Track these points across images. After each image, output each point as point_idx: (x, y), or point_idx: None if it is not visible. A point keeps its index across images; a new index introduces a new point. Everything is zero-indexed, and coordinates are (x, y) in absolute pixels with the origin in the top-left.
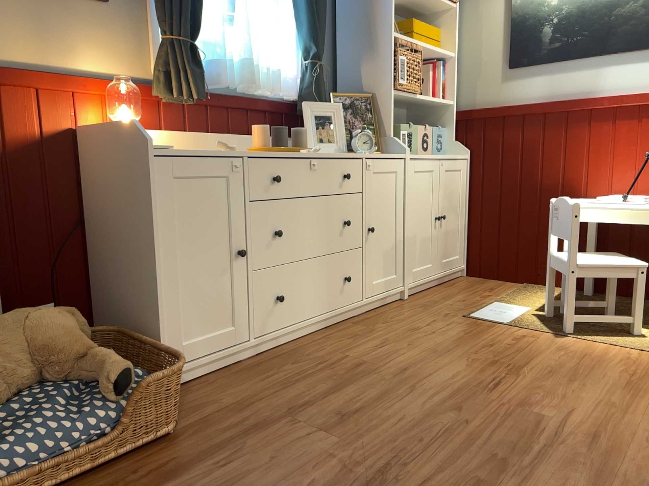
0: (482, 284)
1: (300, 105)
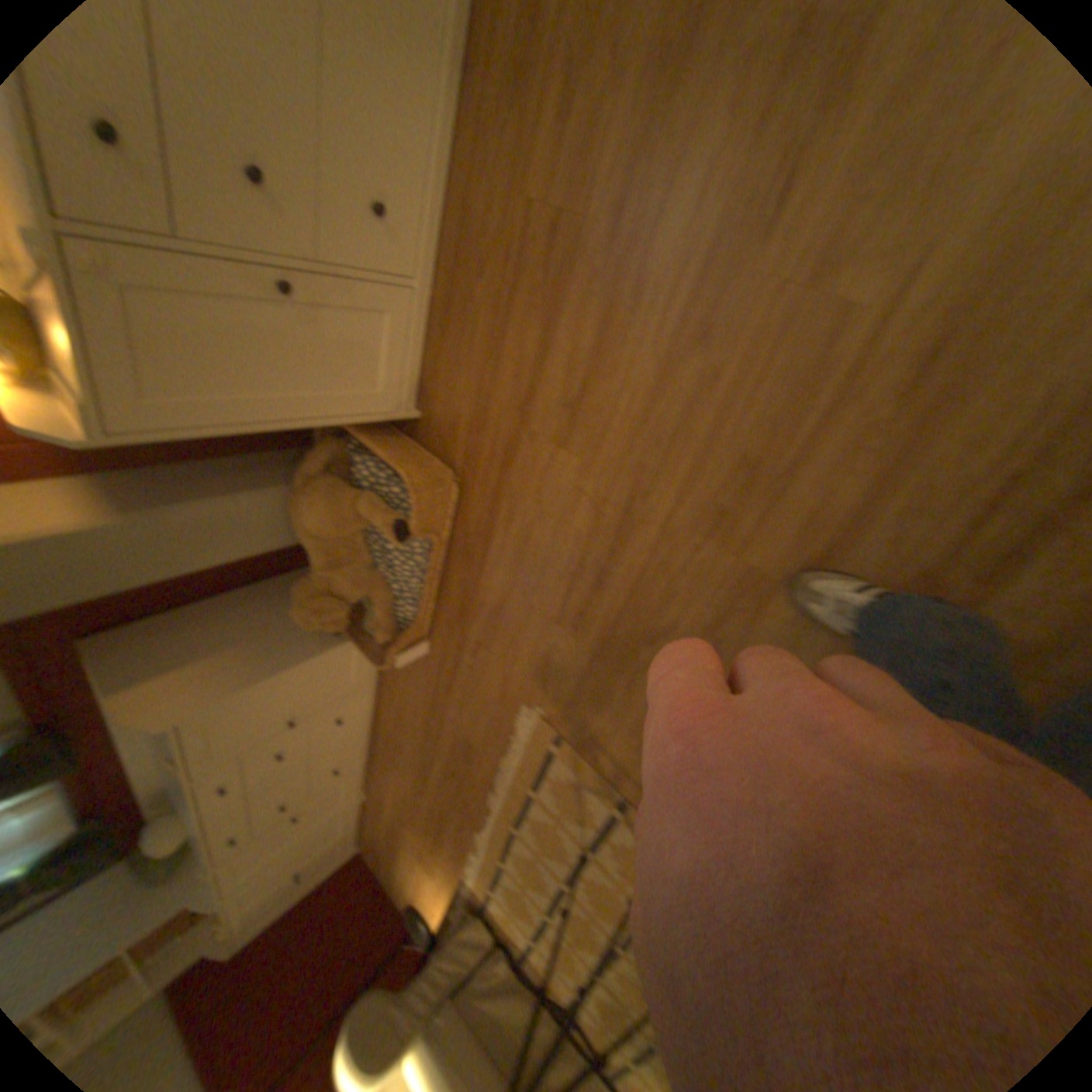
0: None
1: None
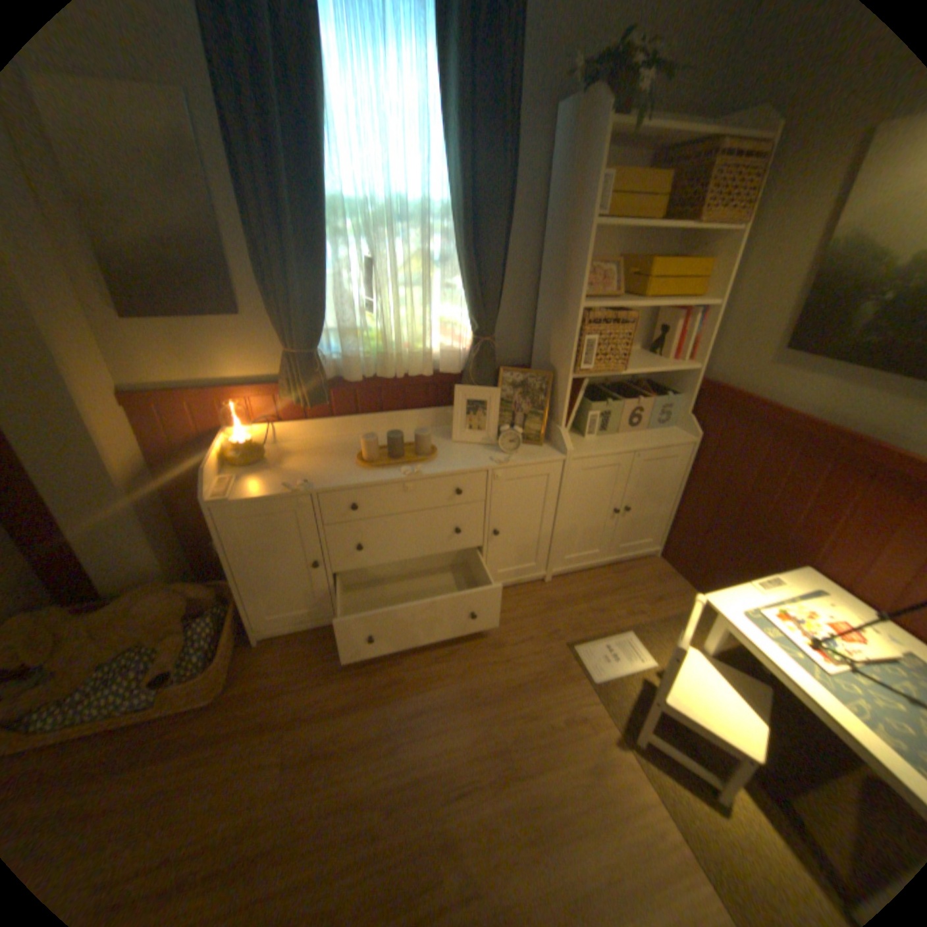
0: (660, 583)
1: (464, 378)
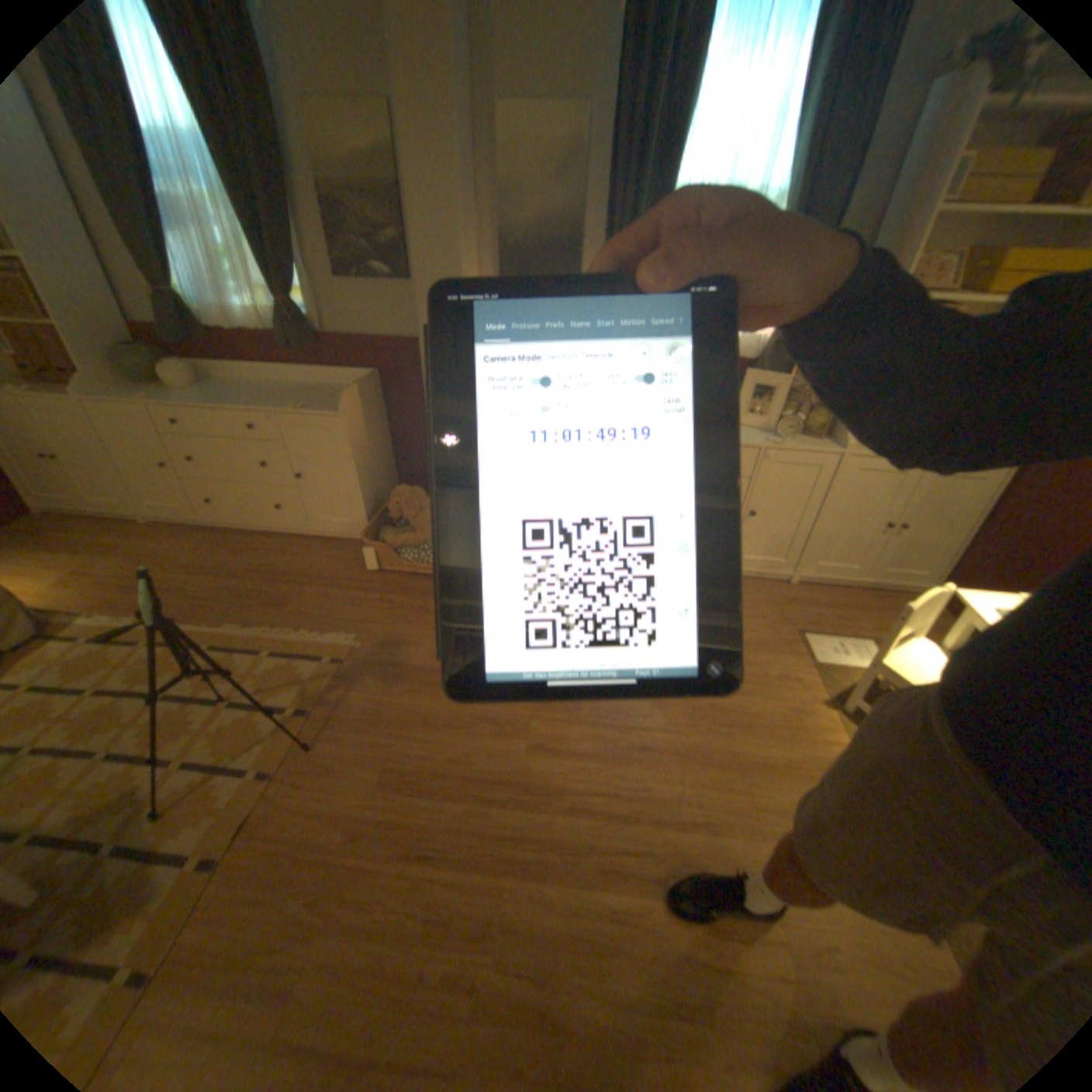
0: None
1: (756, 365)
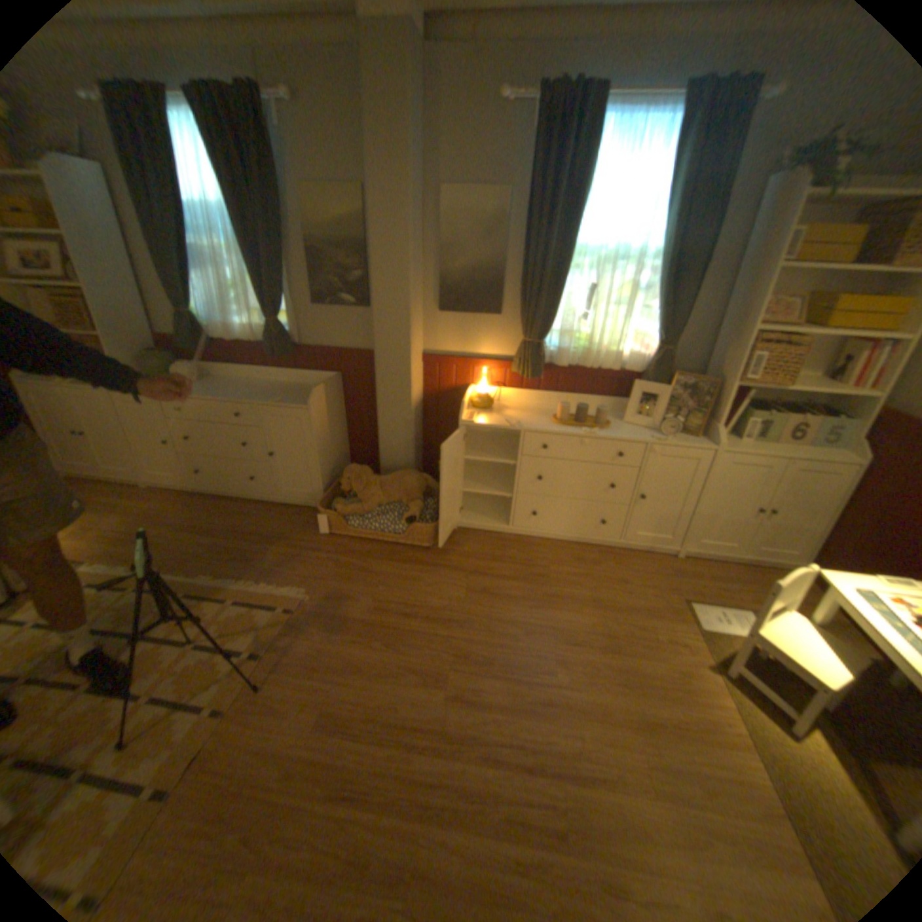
0: None
1: (642, 377)
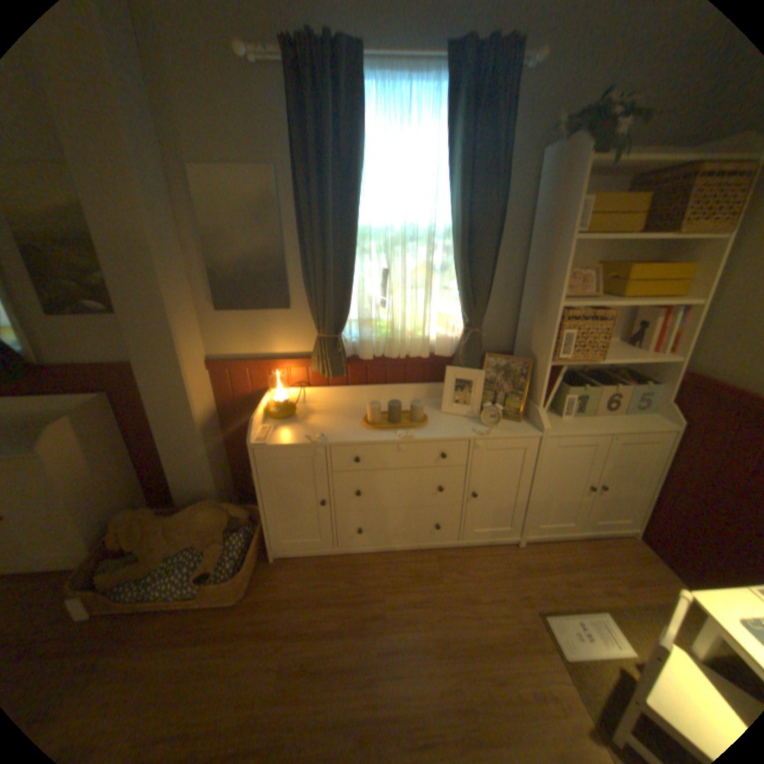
0: (640, 567)
1: (454, 360)
